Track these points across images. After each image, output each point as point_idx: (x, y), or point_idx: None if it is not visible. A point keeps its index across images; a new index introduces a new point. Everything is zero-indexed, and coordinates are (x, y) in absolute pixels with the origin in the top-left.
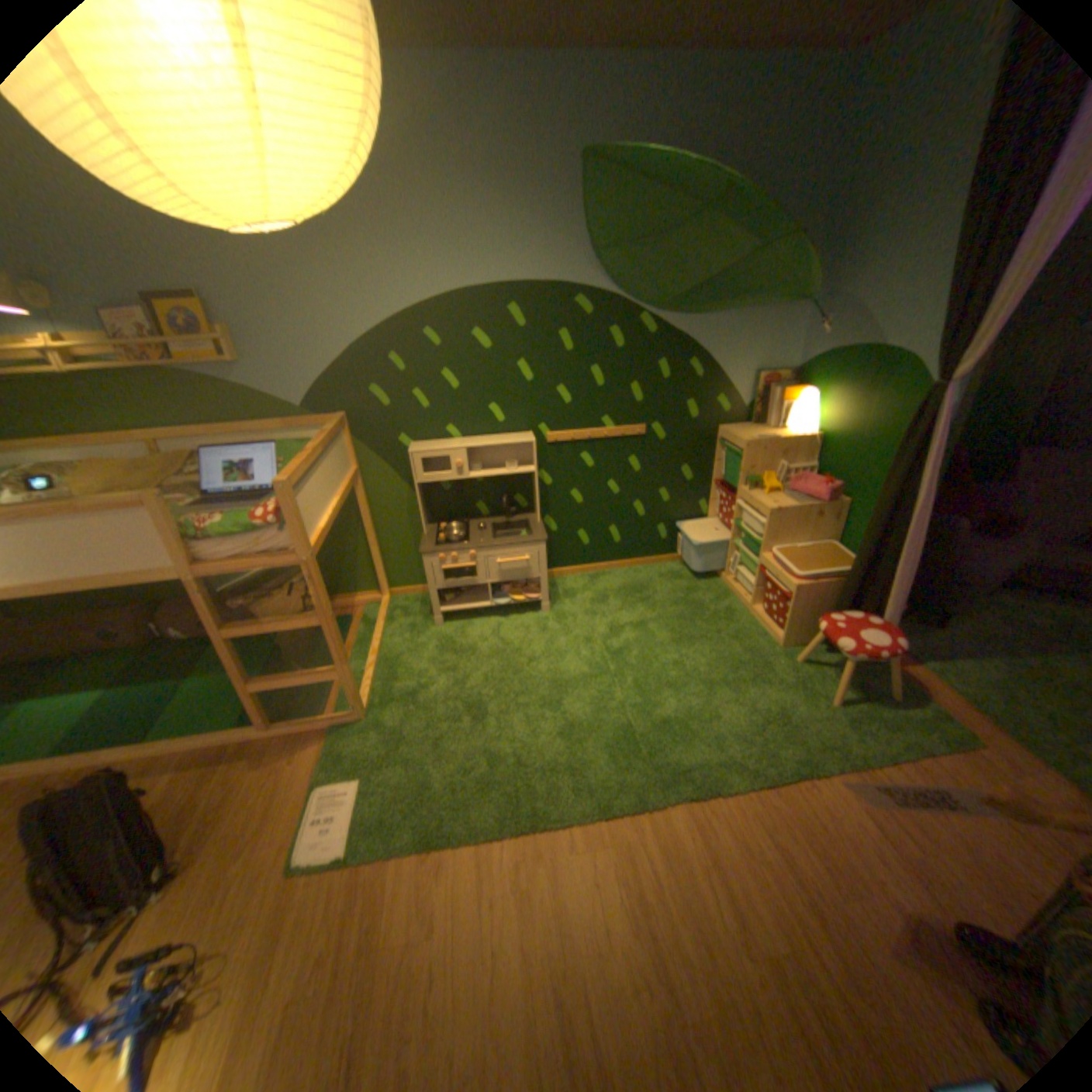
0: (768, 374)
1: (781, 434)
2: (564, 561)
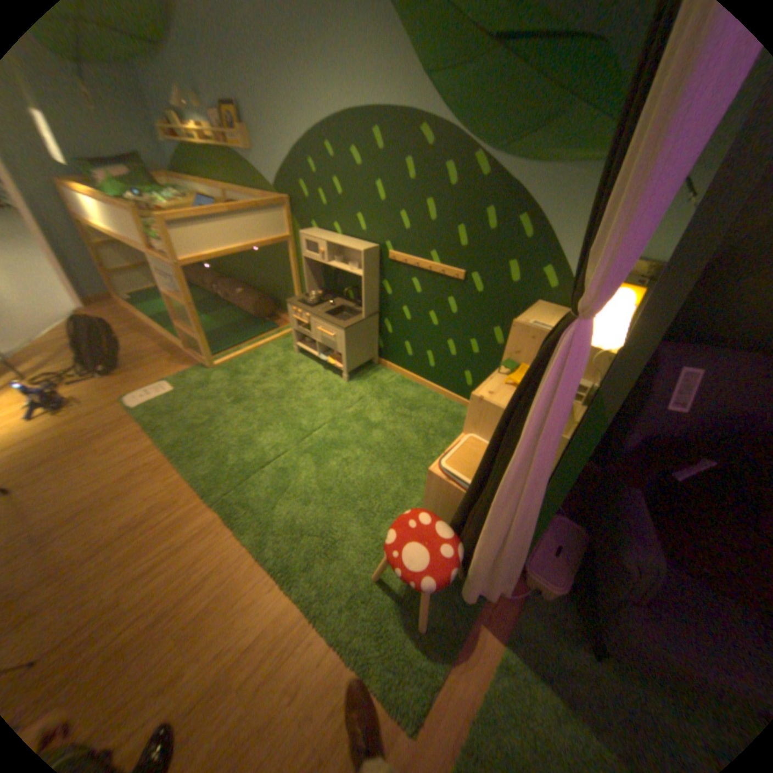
0: None
1: None
2: (394, 360)
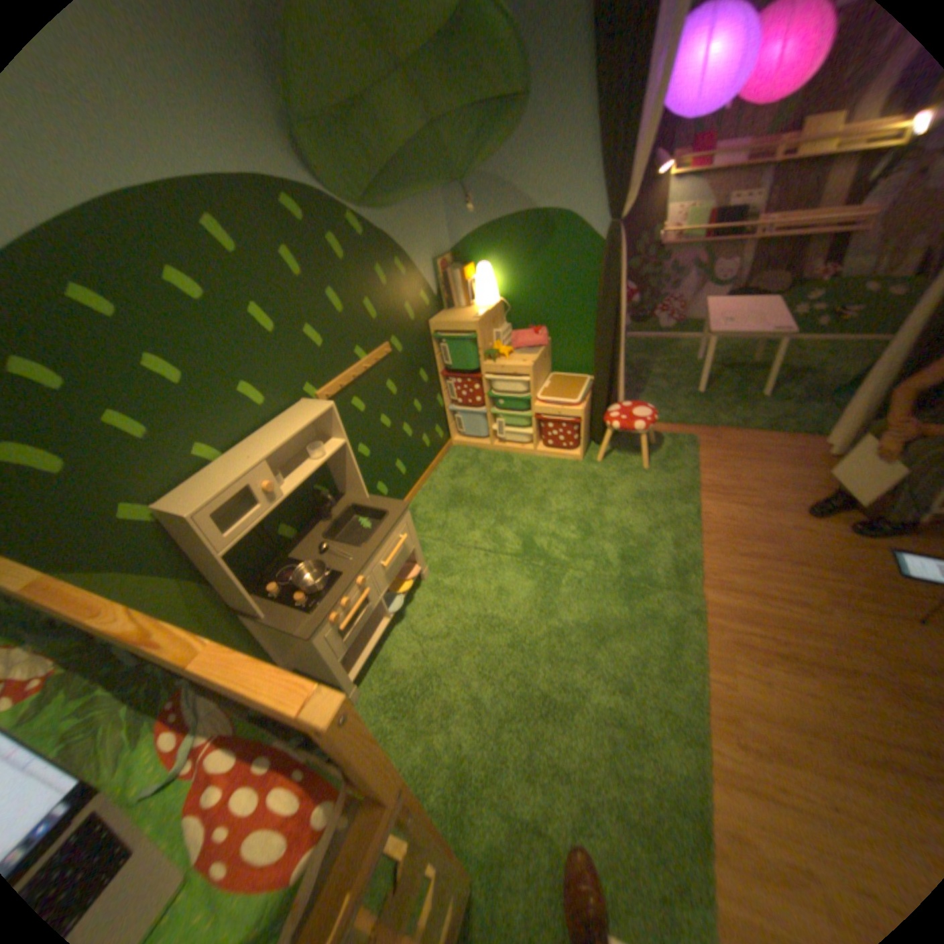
0: (439, 260)
1: (479, 309)
2: None
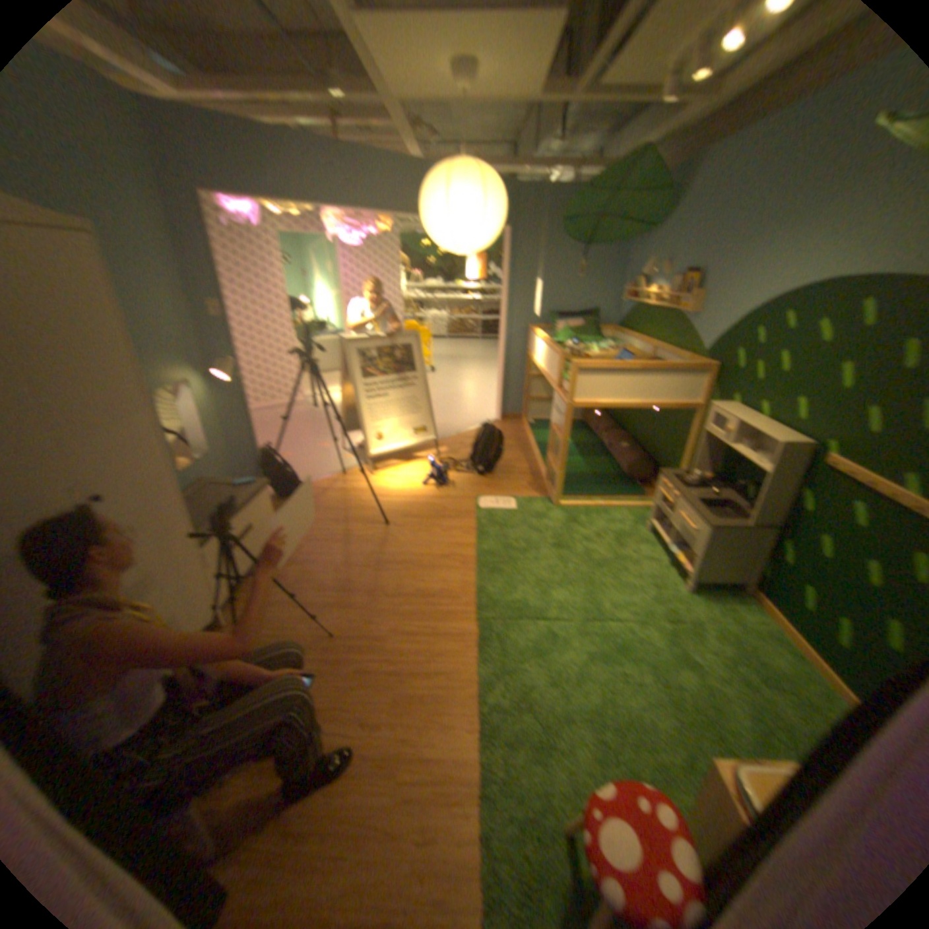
0: None
1: None
2: (779, 603)
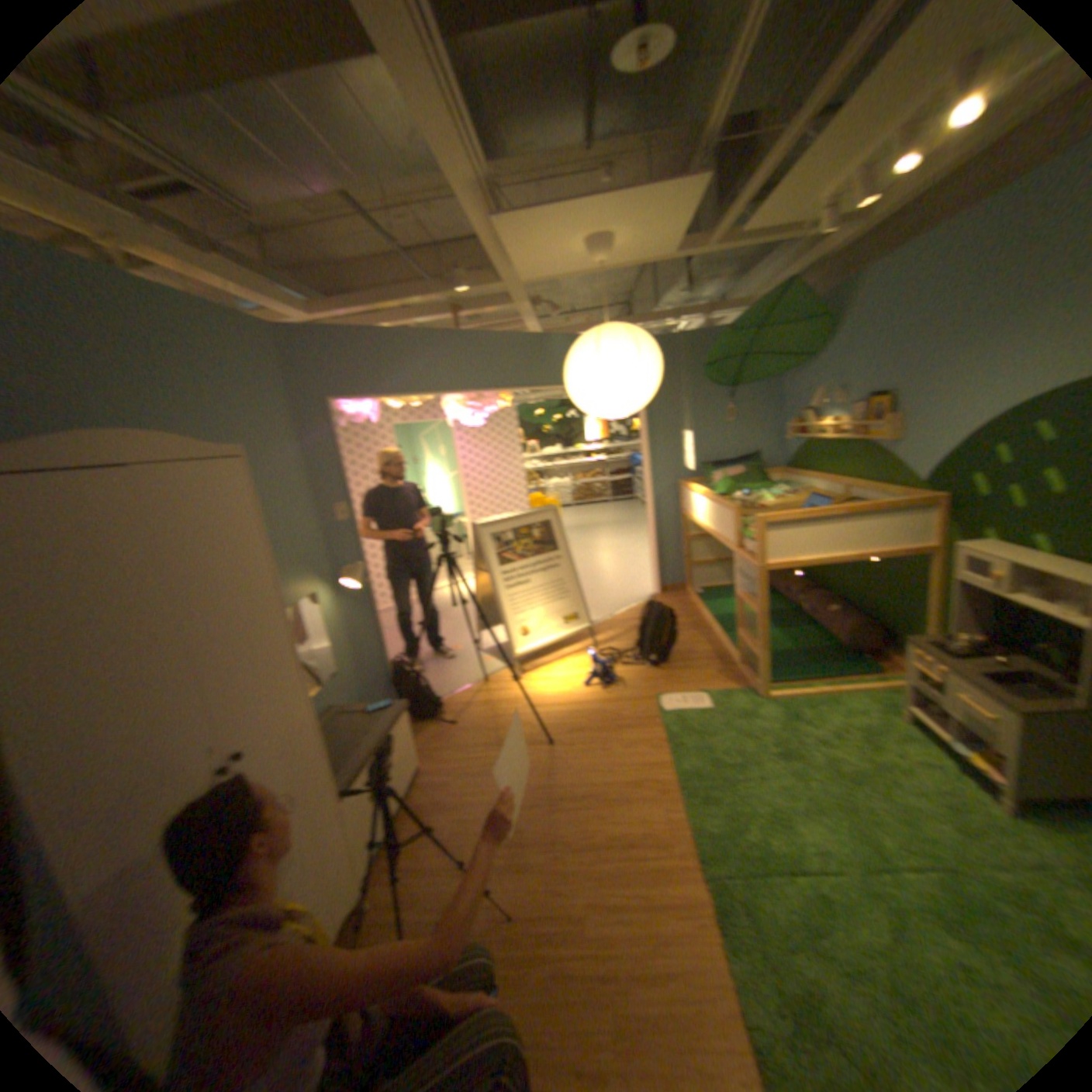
0: None
1: None
2: None
